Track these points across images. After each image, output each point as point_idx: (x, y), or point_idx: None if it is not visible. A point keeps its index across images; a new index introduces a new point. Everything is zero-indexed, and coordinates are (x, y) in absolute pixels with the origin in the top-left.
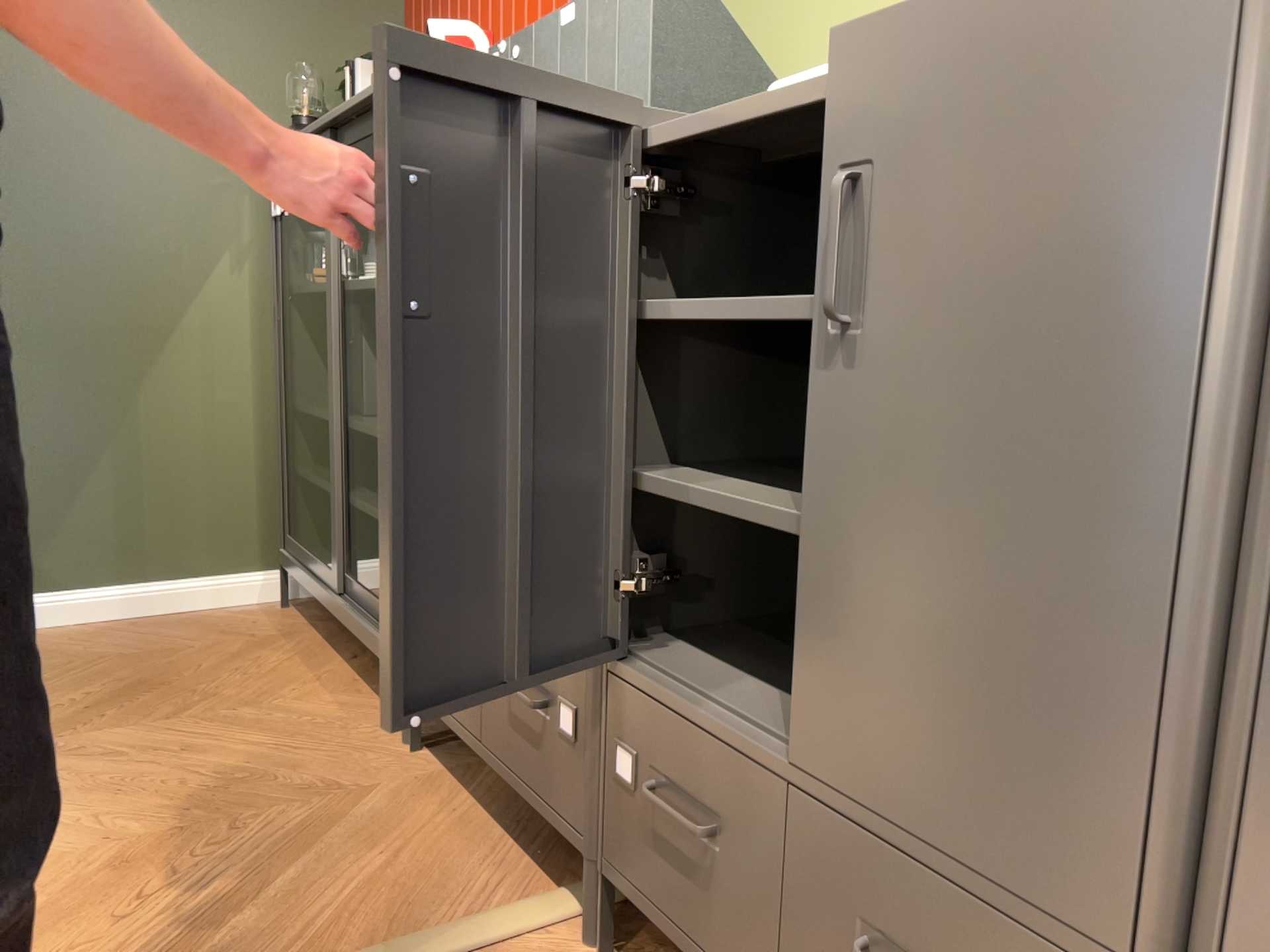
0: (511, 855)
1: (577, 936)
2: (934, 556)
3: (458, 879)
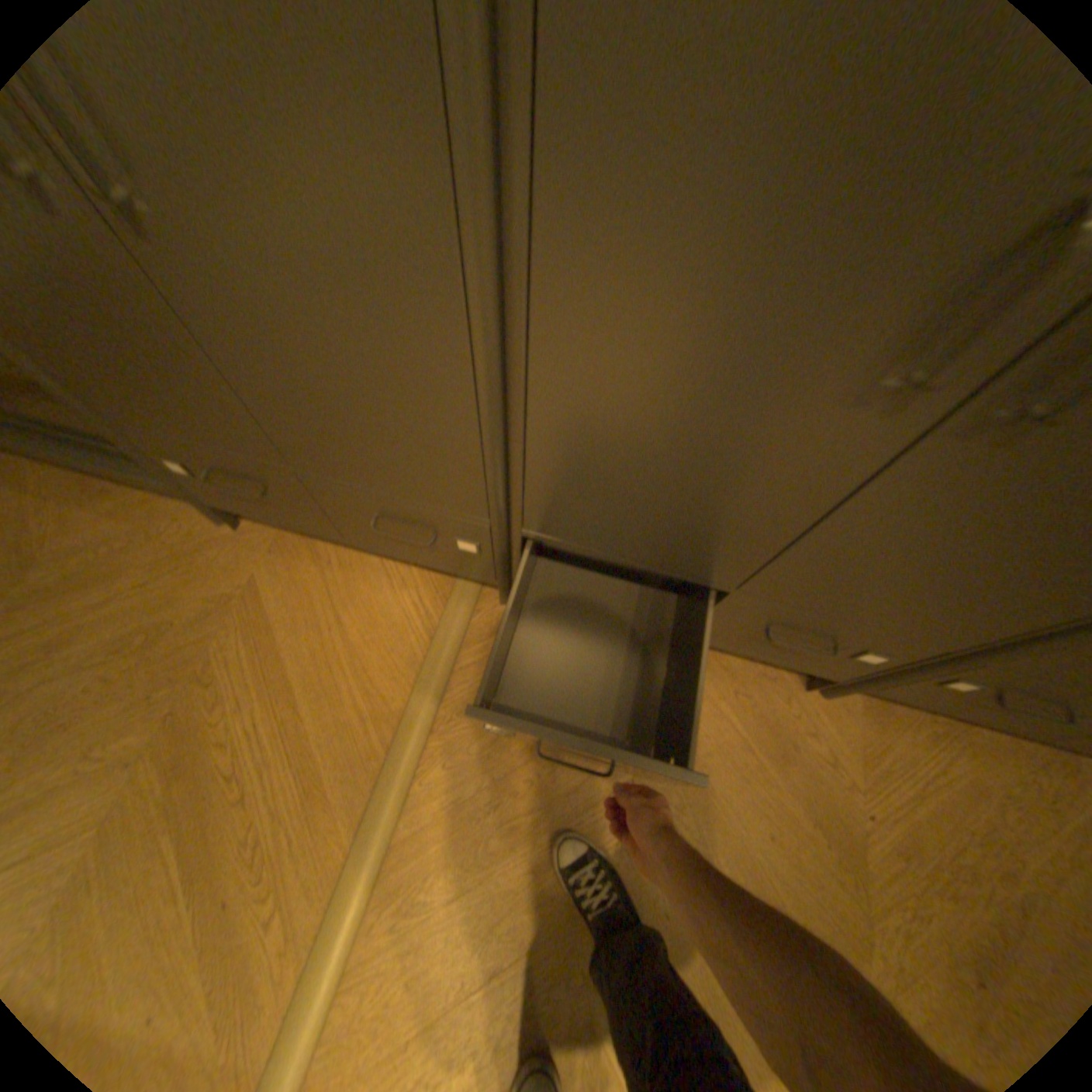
0: (401, 571)
1: (491, 600)
2: (970, 553)
3: (394, 611)
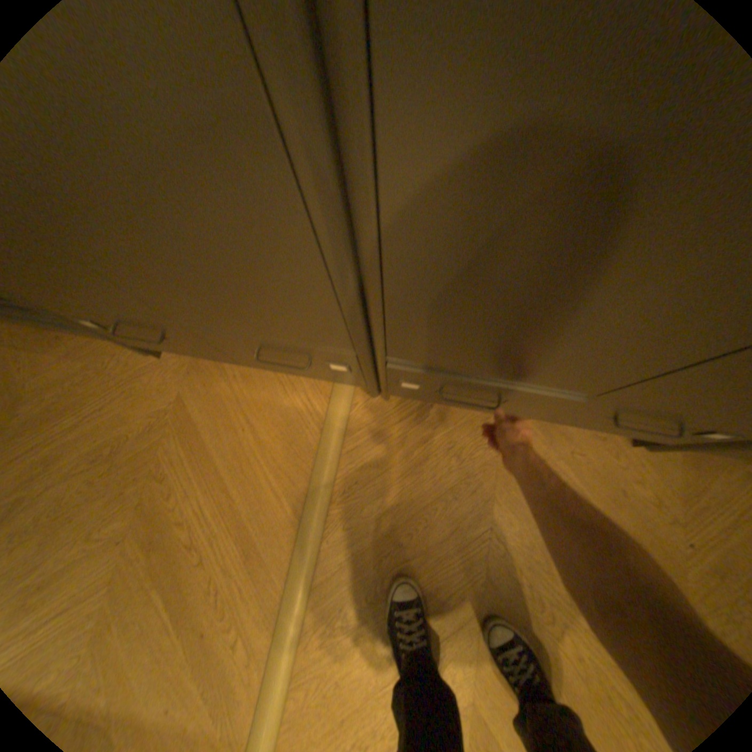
0: (291, 378)
1: (364, 395)
2: None
3: (289, 411)
